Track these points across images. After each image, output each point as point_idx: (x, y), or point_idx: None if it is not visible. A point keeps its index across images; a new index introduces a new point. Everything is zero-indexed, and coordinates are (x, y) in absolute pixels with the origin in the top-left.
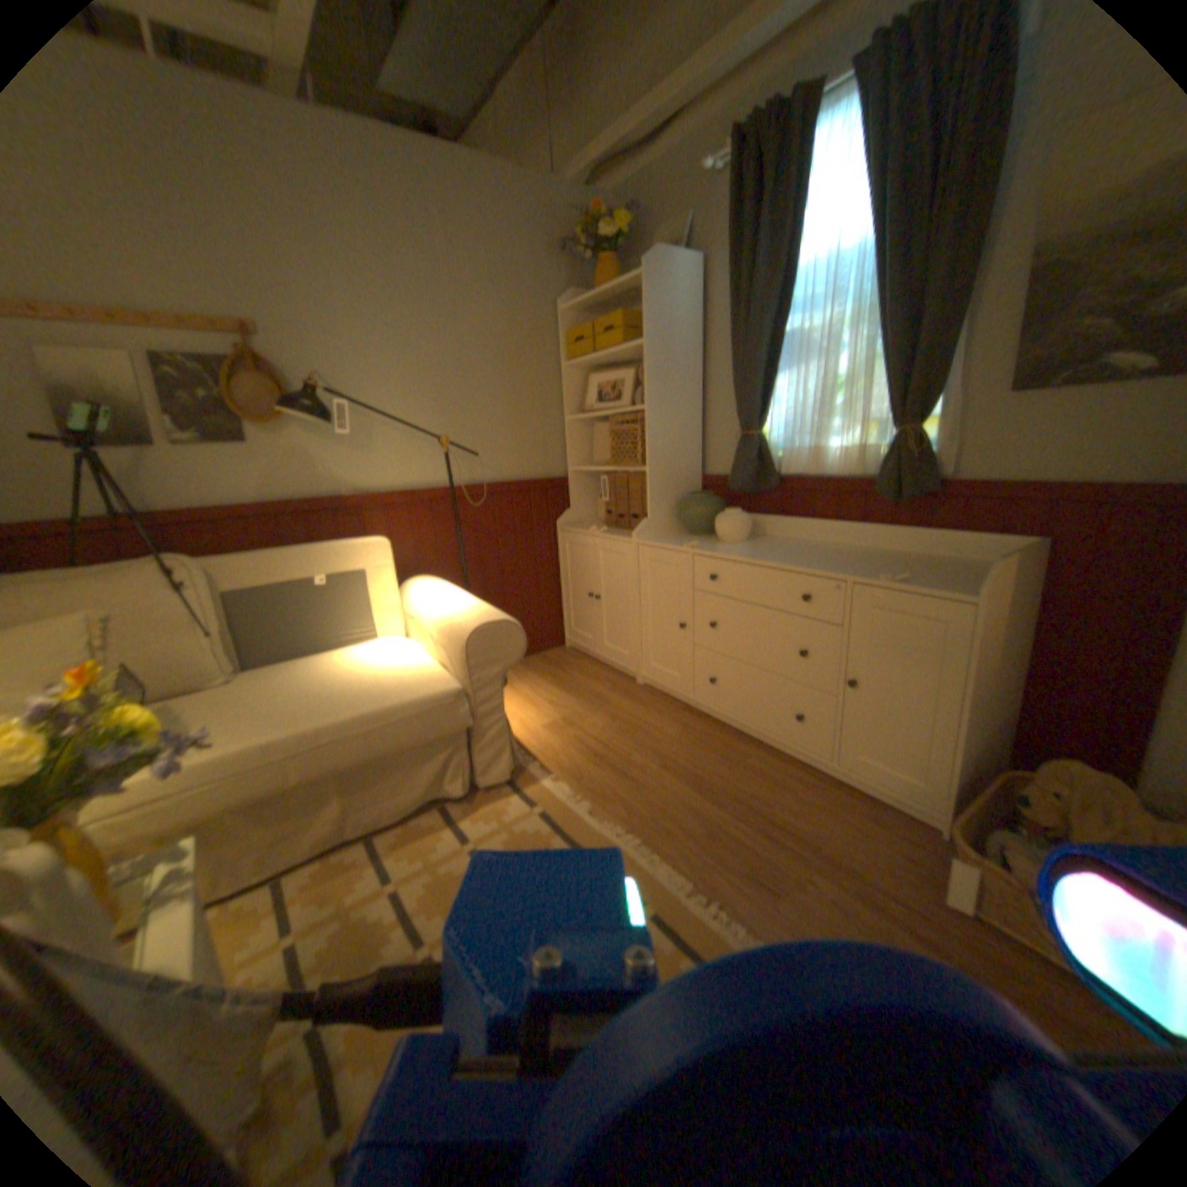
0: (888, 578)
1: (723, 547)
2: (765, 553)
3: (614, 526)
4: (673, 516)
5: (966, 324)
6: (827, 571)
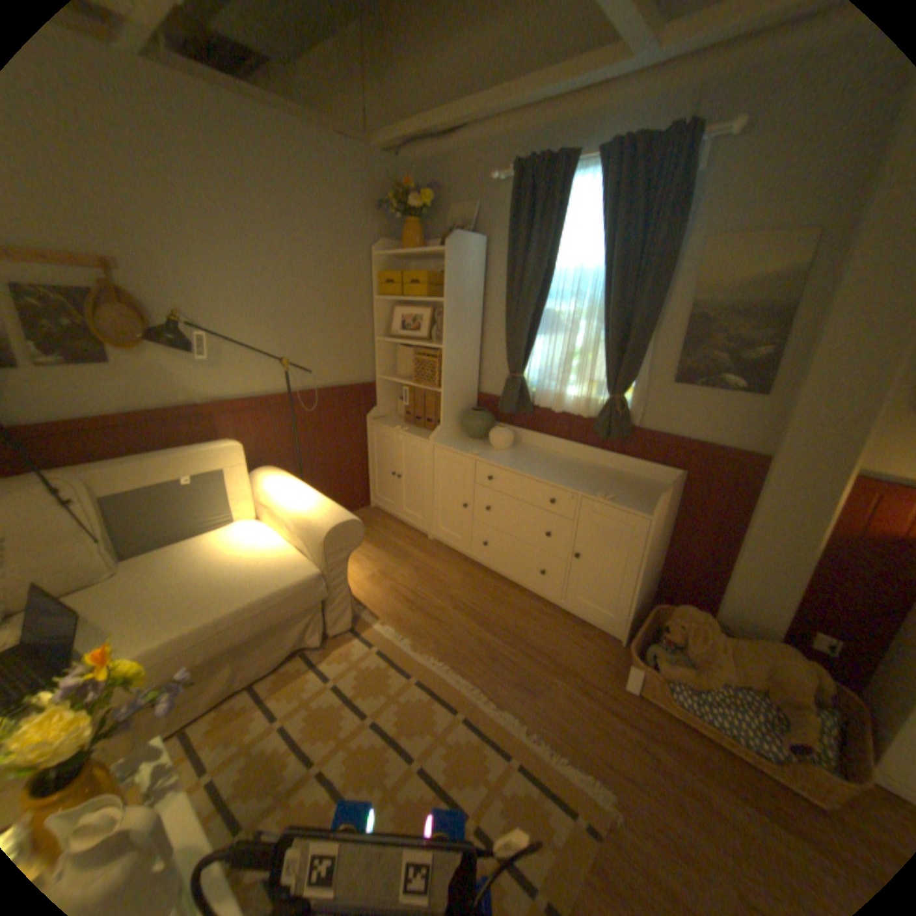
0: (602, 497)
1: (496, 456)
2: (525, 464)
3: (412, 425)
4: (458, 424)
5: (652, 338)
6: (565, 486)
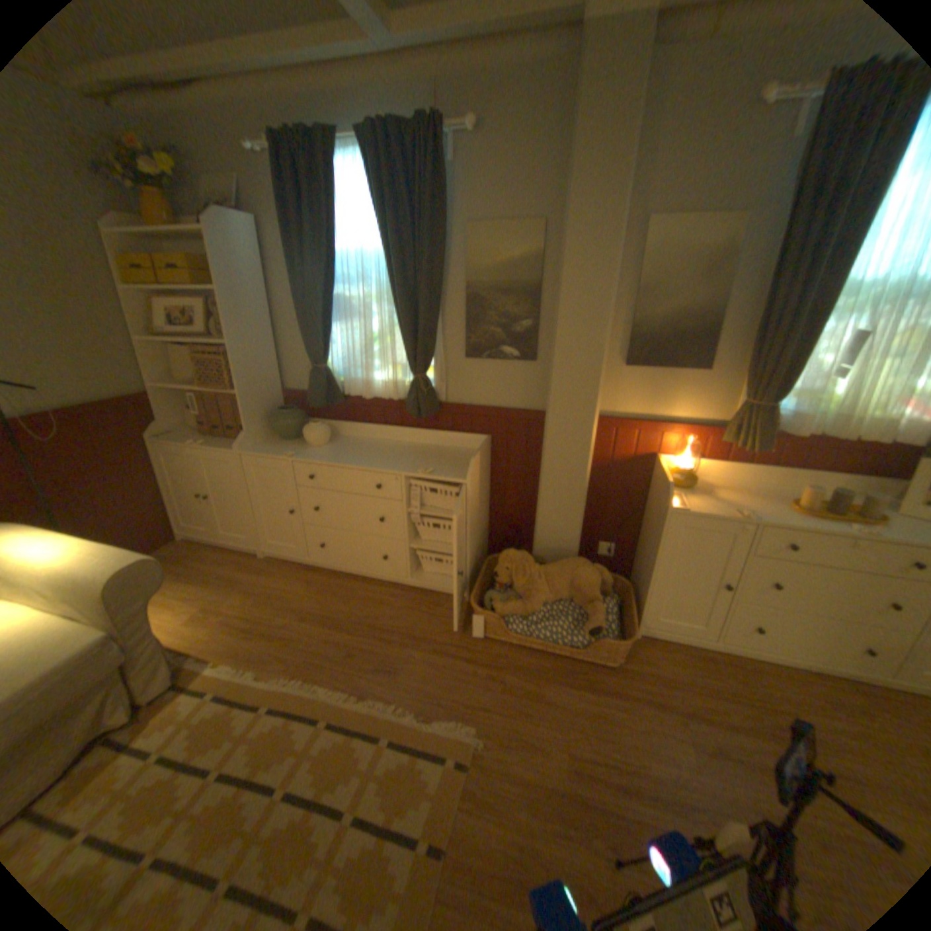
0: (423, 473)
1: (314, 453)
2: (346, 456)
3: (210, 436)
4: (266, 427)
5: (440, 318)
6: (388, 469)
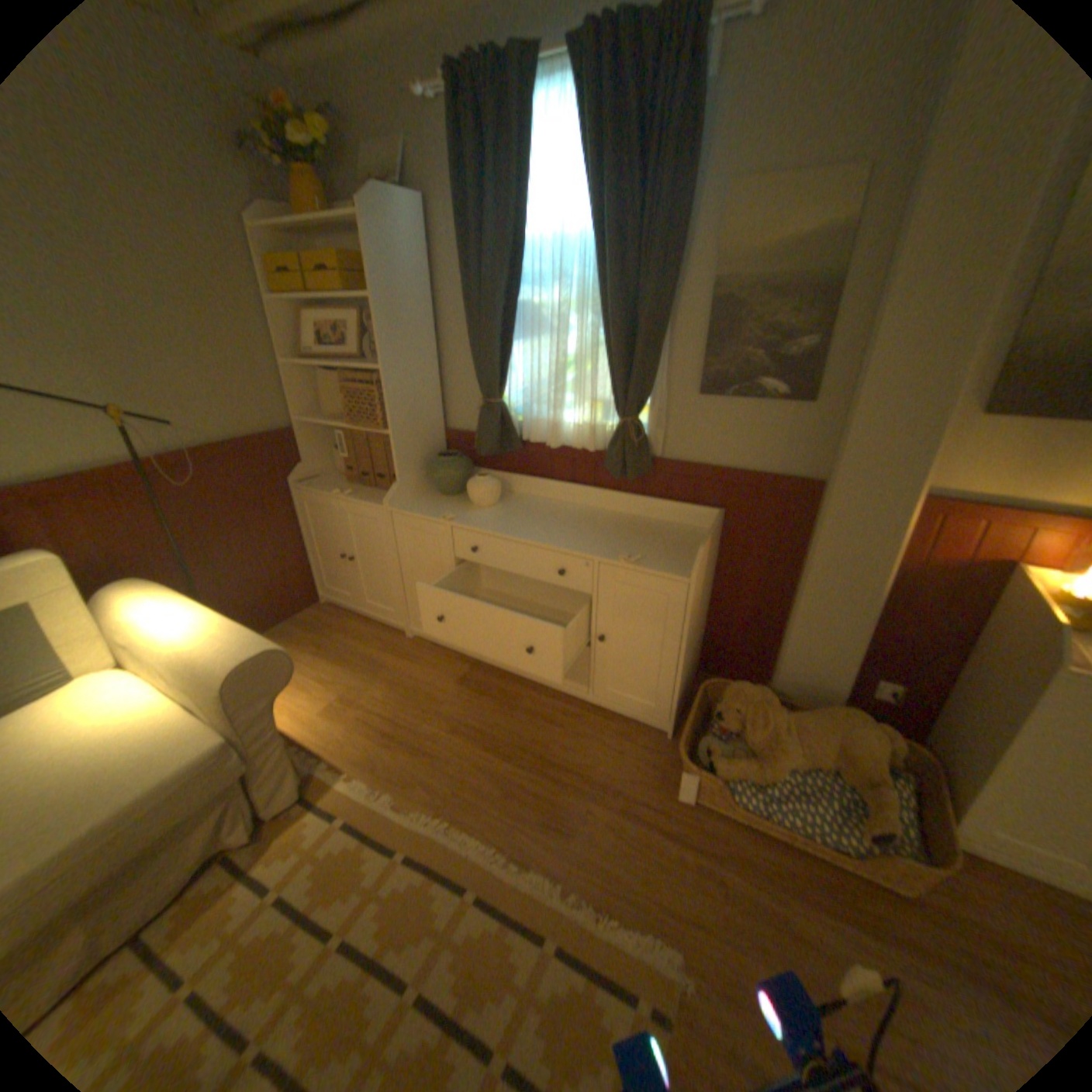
0: (626, 561)
1: (480, 517)
2: (520, 525)
3: (359, 483)
4: (423, 477)
5: (668, 334)
6: (576, 550)
